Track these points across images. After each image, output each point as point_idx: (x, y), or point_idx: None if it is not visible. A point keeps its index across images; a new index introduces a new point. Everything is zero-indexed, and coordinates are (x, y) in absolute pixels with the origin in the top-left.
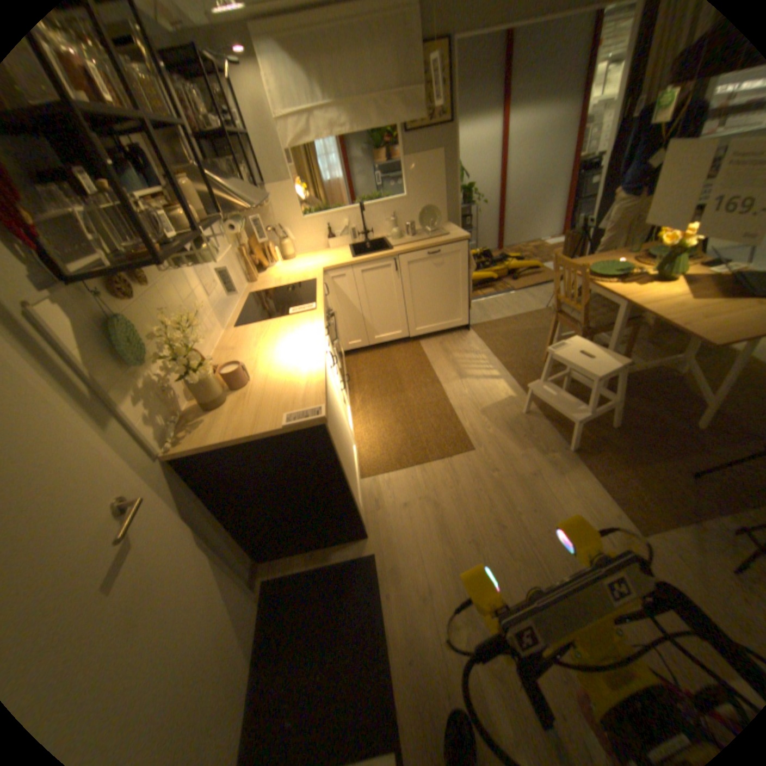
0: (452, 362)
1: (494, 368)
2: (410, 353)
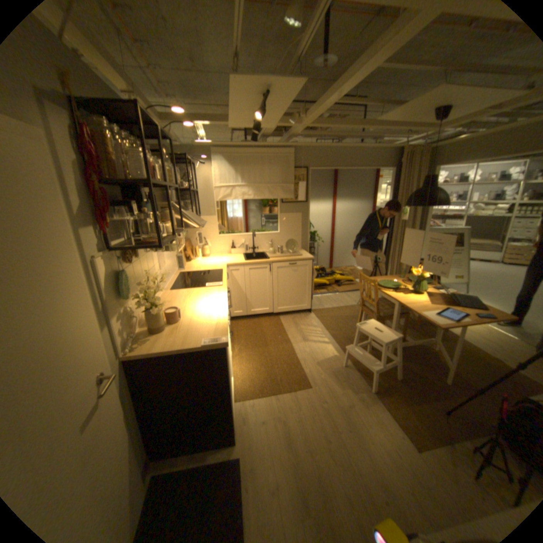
0: (298, 331)
1: (324, 338)
2: (272, 323)
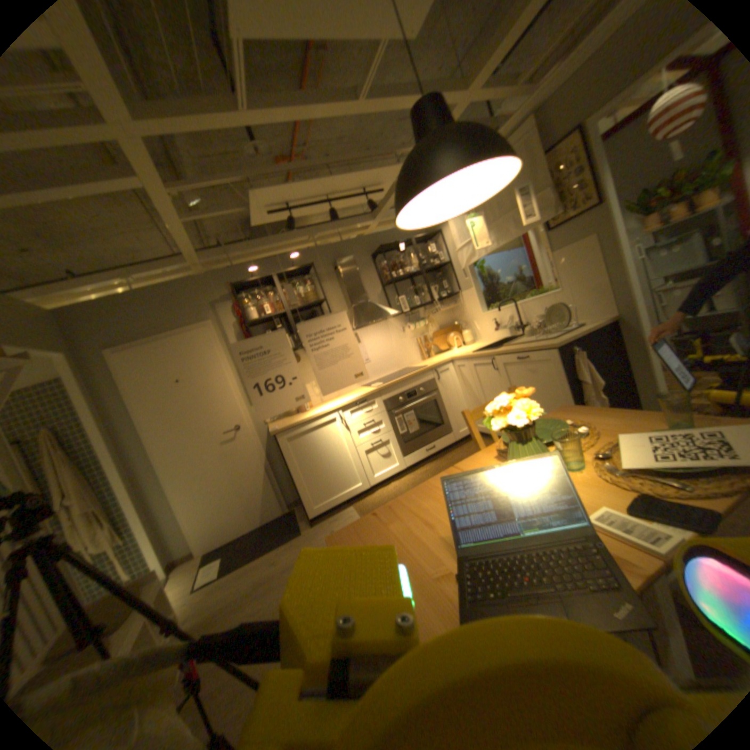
0: None
1: None
2: None
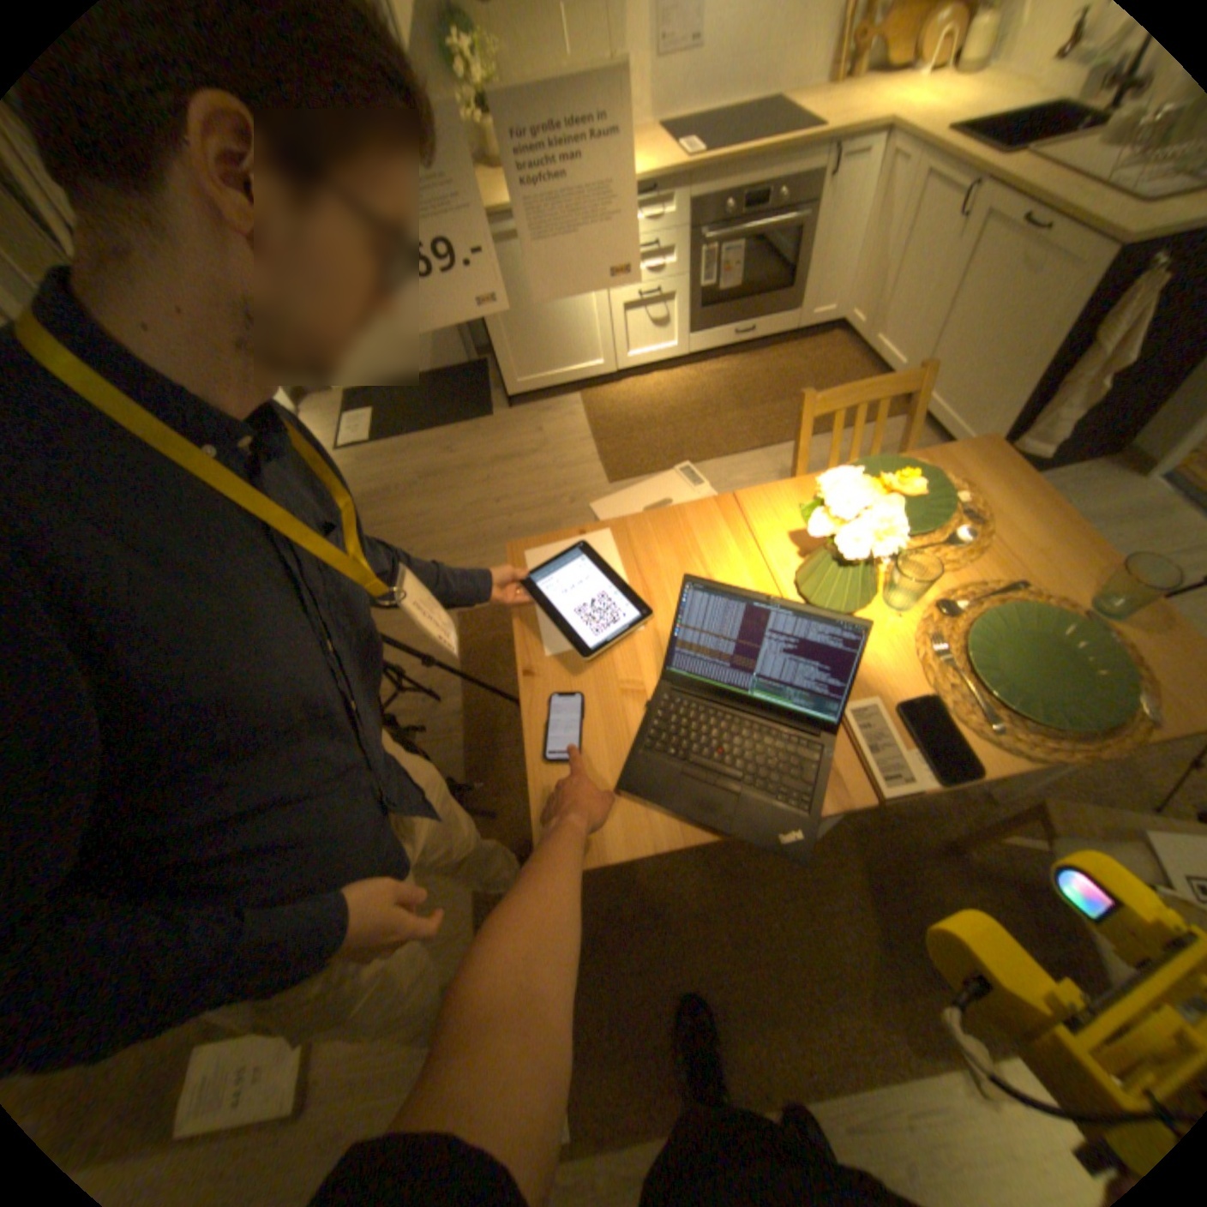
0: None
1: None
2: None
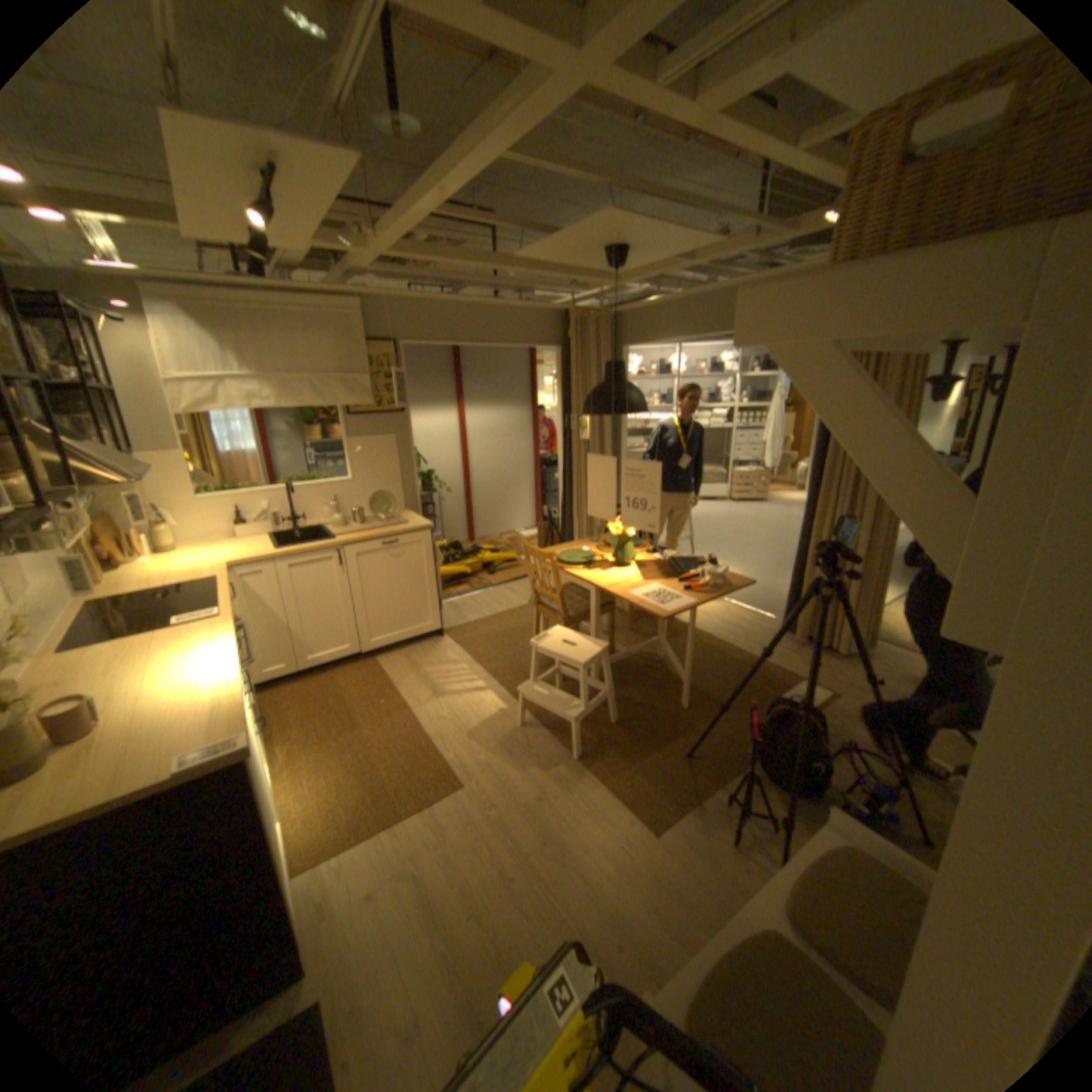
0: (424, 678)
1: (478, 679)
2: (364, 673)
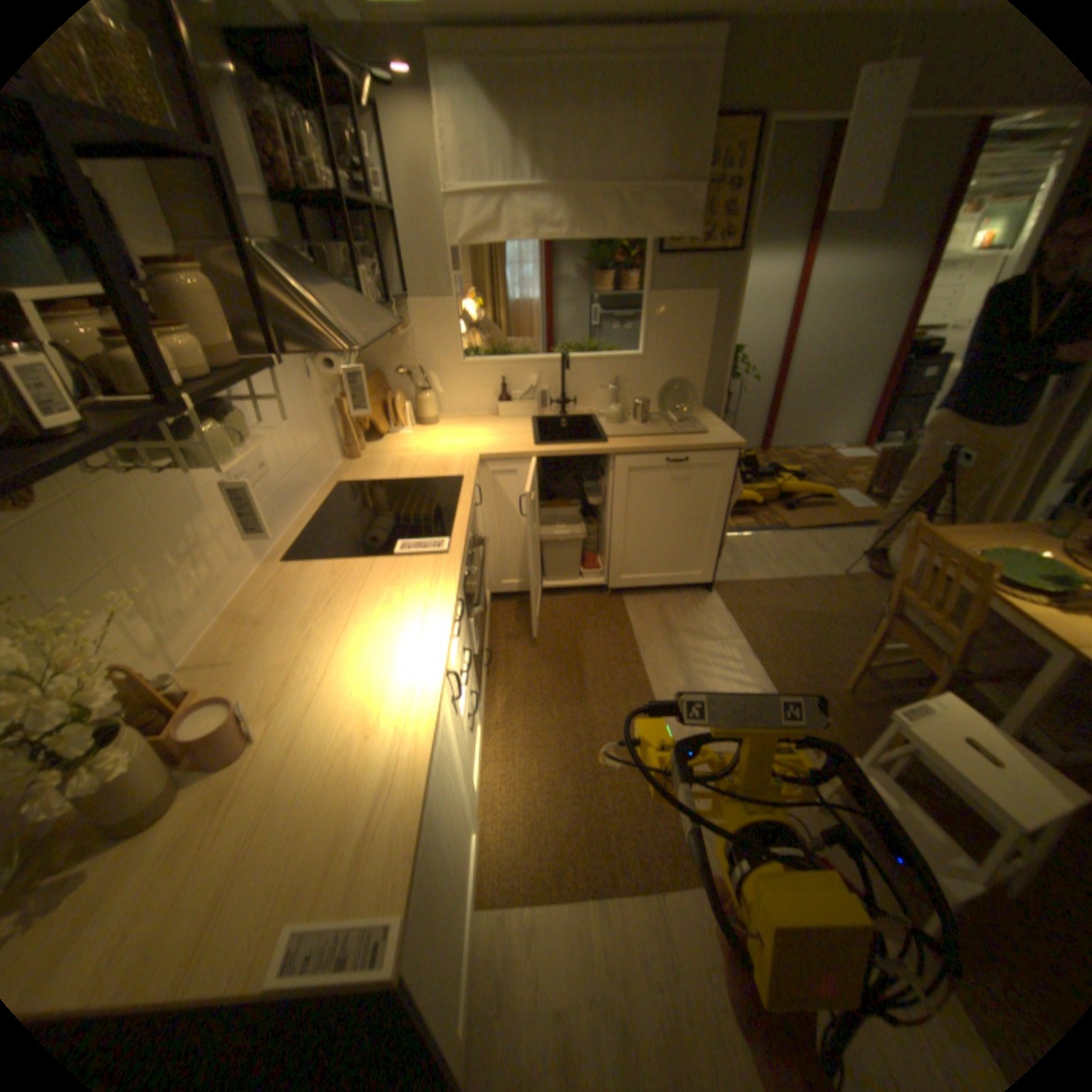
0: (676, 655)
1: (752, 687)
2: (604, 619)
